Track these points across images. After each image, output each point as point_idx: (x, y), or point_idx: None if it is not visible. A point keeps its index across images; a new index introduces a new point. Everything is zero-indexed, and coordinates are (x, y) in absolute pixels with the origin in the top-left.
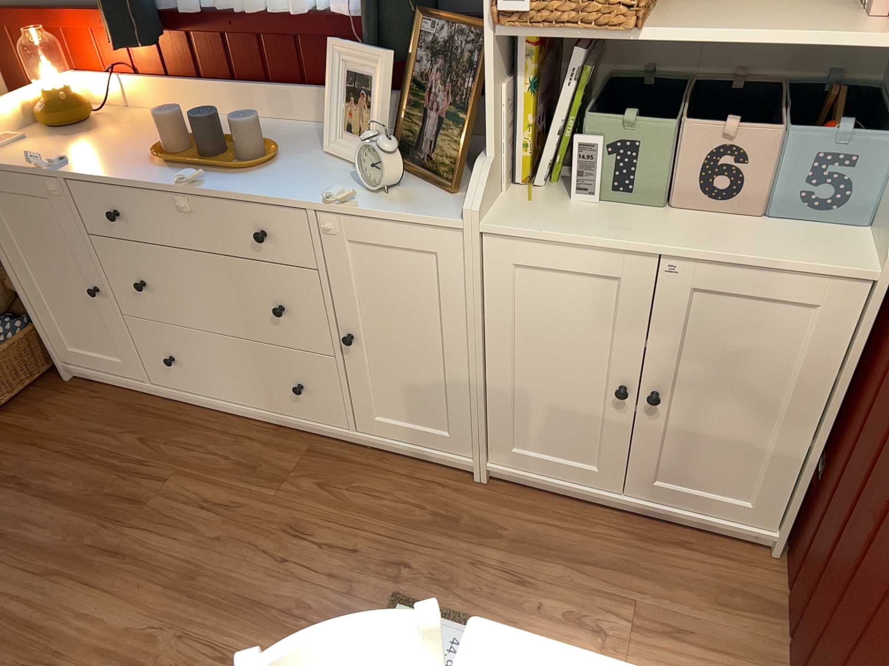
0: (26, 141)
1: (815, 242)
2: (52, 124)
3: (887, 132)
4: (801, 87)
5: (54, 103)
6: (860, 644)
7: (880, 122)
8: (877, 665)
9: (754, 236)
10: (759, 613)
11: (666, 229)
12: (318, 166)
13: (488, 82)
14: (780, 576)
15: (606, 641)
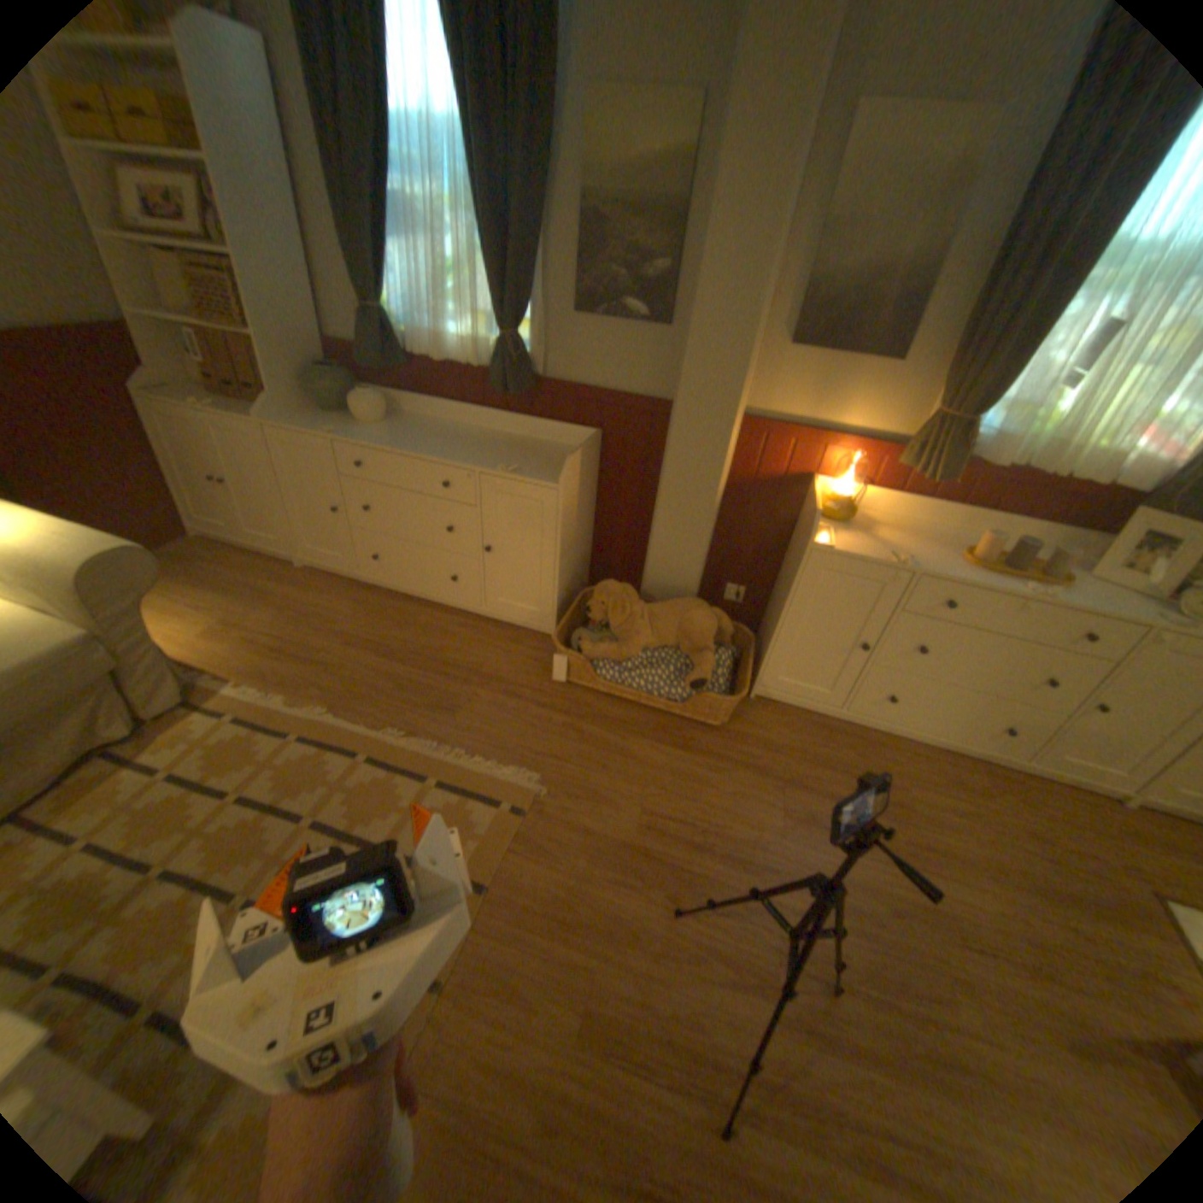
0: (832, 529)
1: None
2: (838, 516)
3: None
4: None
5: (841, 501)
6: None
7: None
8: None
9: None
10: None
11: None
12: (1098, 586)
13: None
14: None
15: None
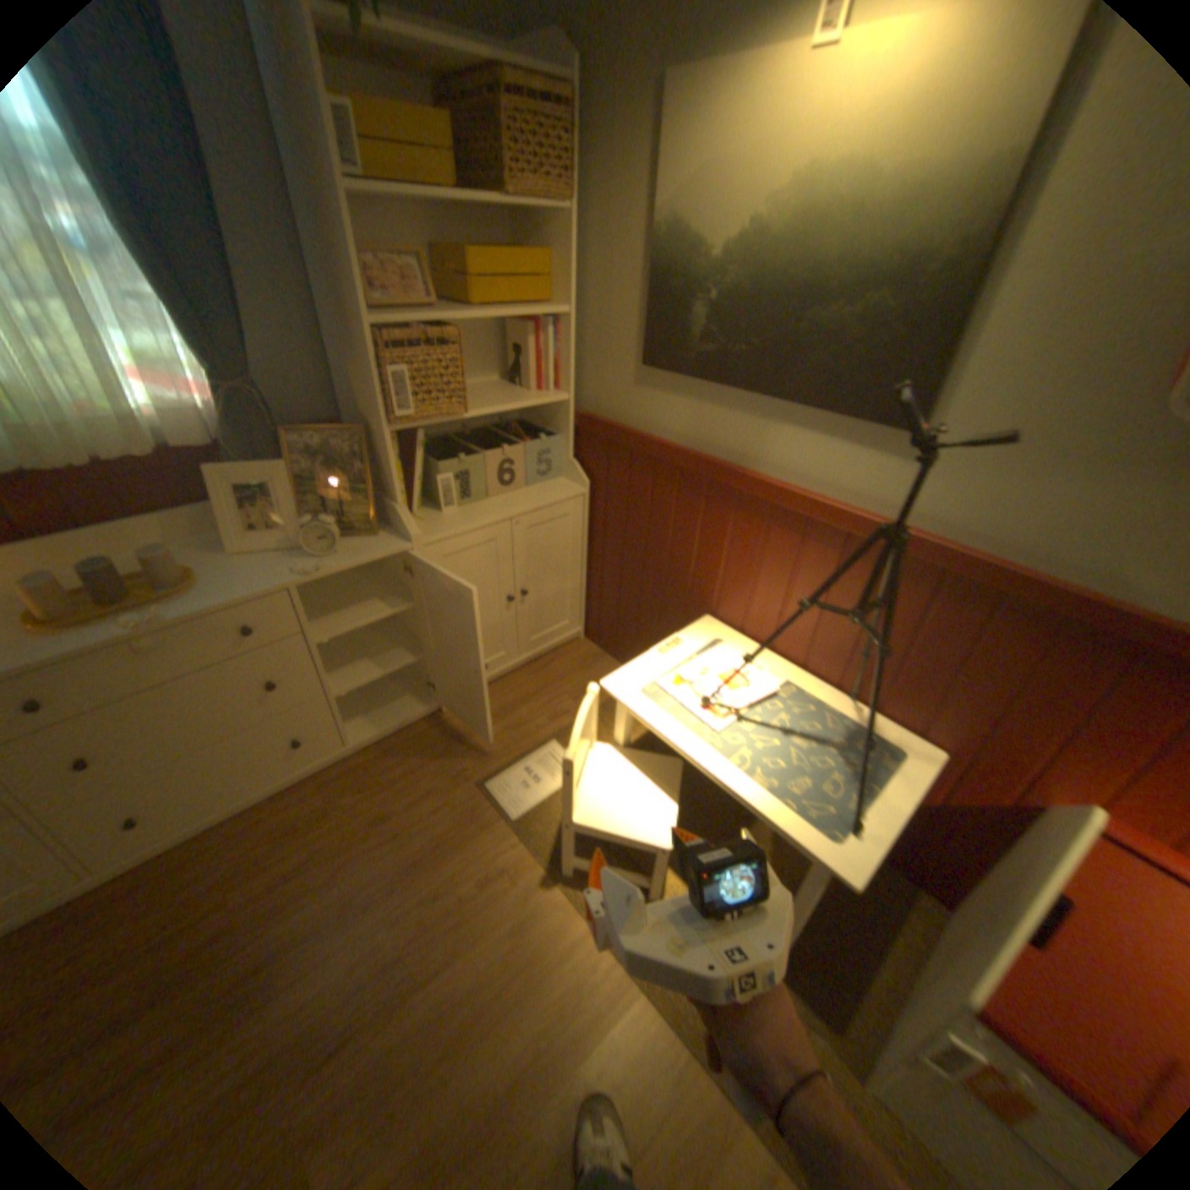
0: None
1: (553, 488)
2: None
3: (552, 435)
4: (494, 425)
5: None
6: (666, 614)
7: (542, 432)
8: (679, 610)
9: (533, 495)
10: (600, 661)
11: (500, 506)
12: (233, 564)
13: (387, 457)
14: (592, 645)
15: (573, 714)
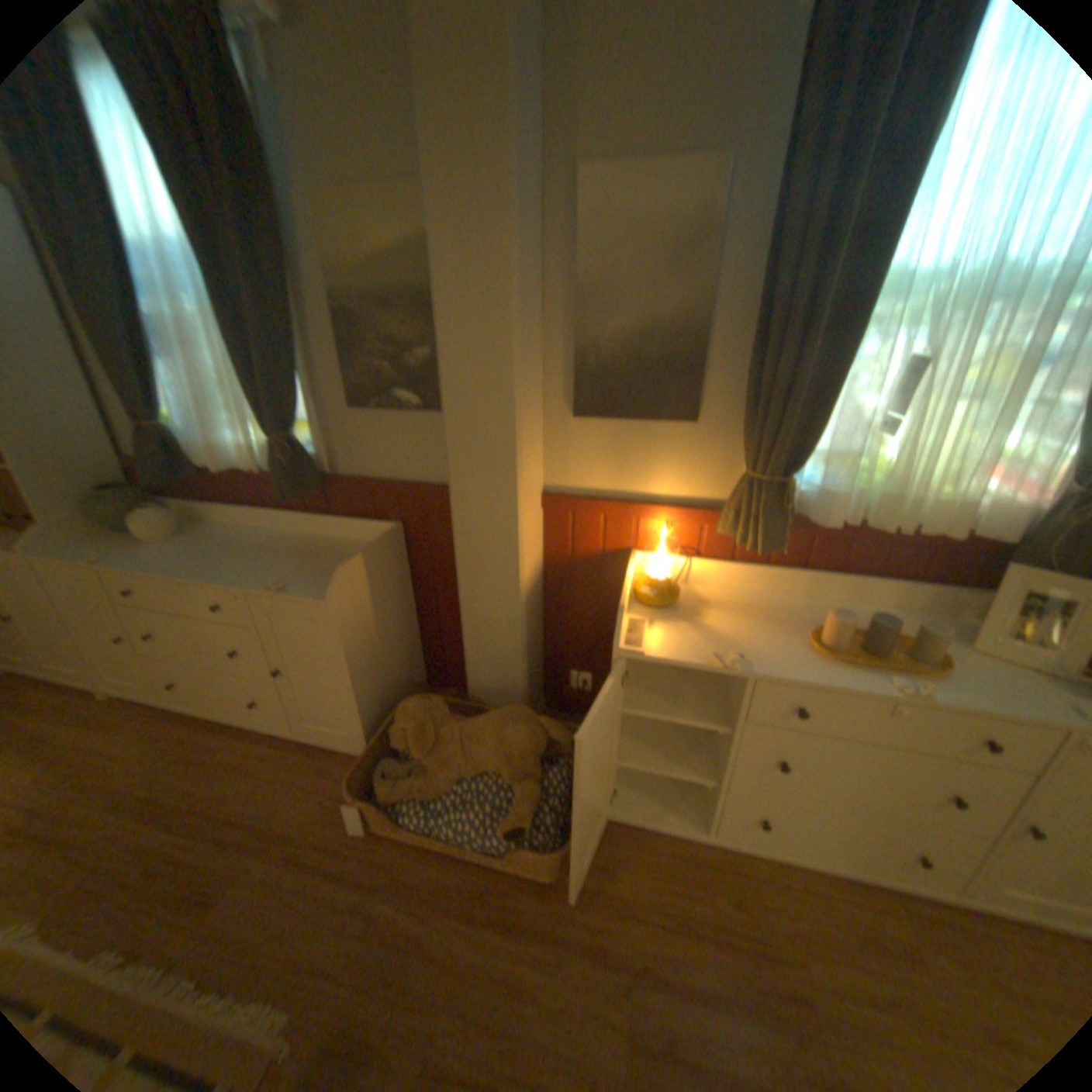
0: (647, 622)
1: None
2: (655, 602)
3: None
4: None
5: (656, 584)
6: None
7: None
8: None
9: None
10: None
11: None
12: (986, 665)
13: None
14: None
15: None
